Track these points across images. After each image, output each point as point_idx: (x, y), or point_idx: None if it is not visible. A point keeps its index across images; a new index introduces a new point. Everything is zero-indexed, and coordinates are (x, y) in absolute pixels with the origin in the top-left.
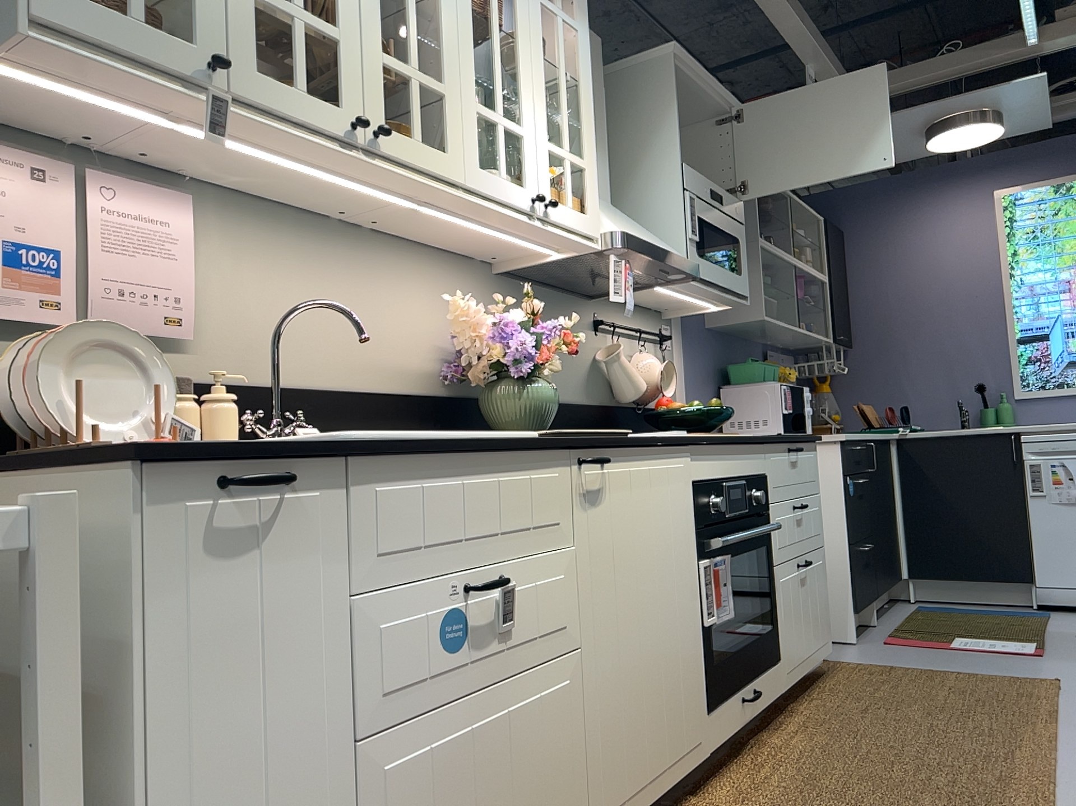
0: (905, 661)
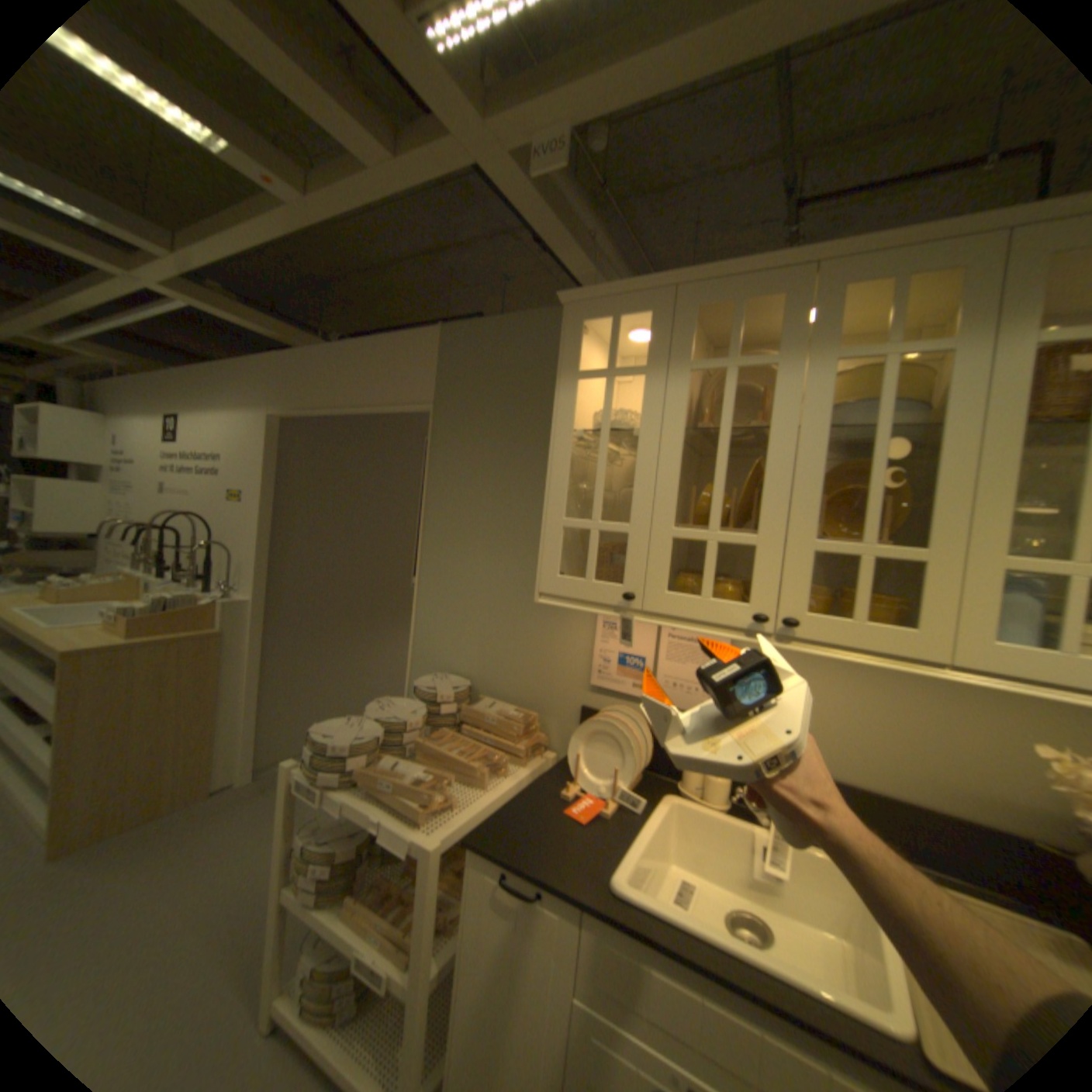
0: None
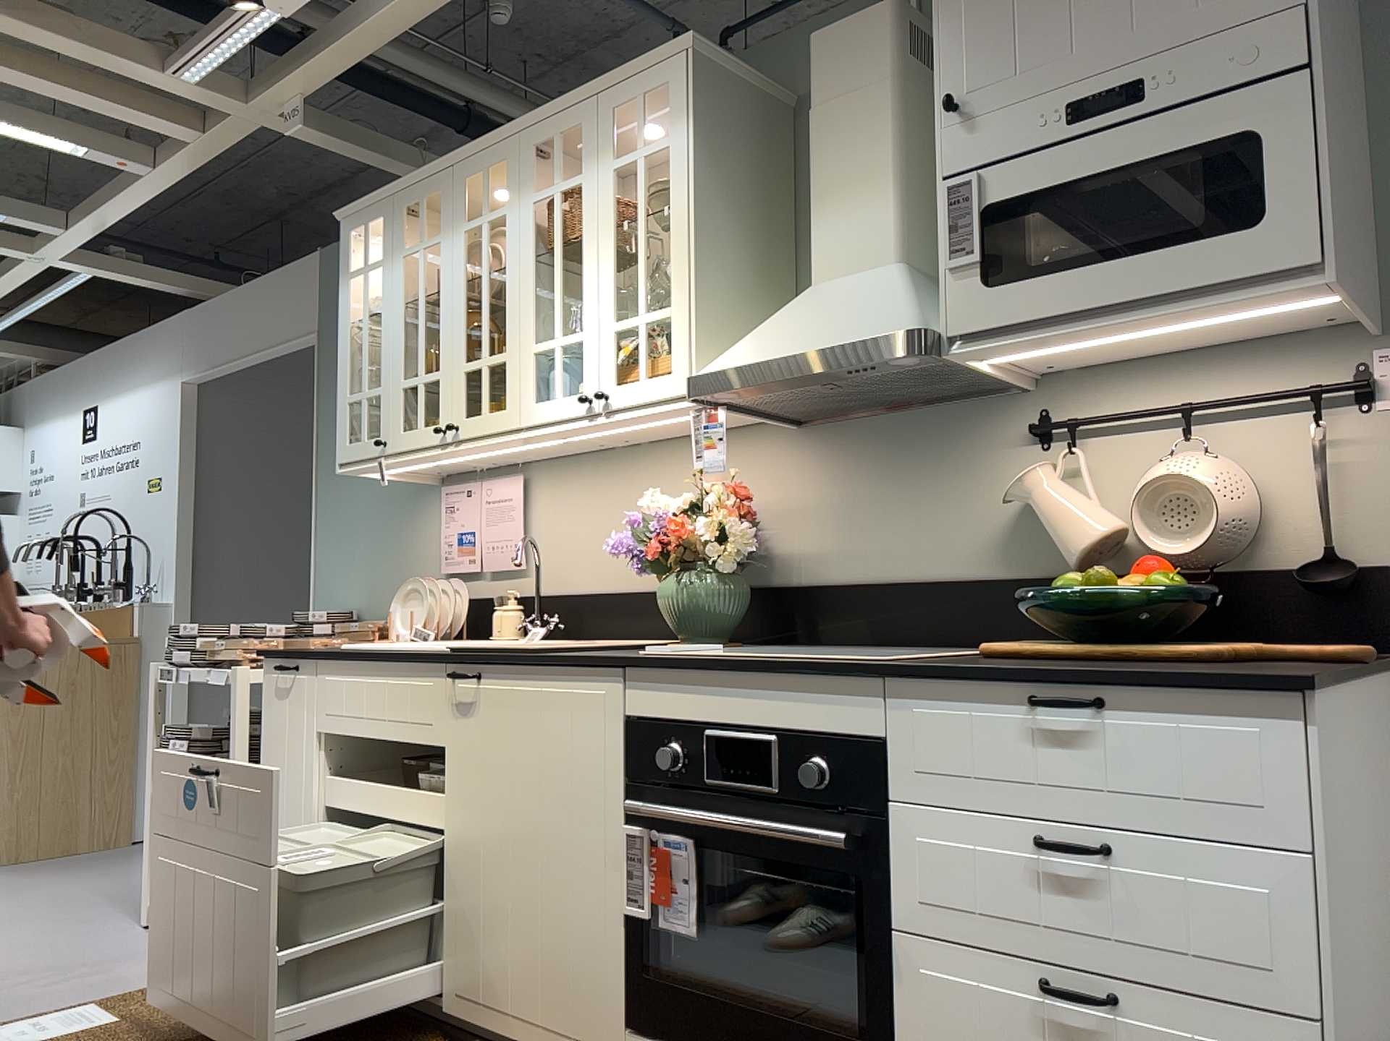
0: None
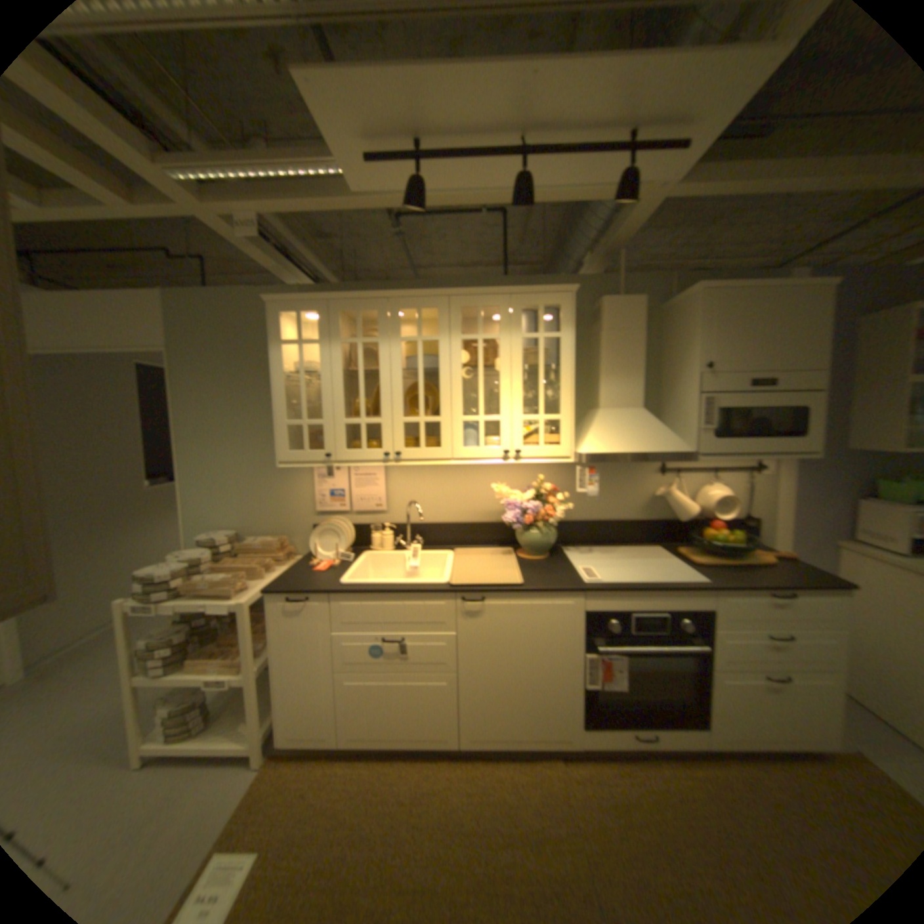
0: None
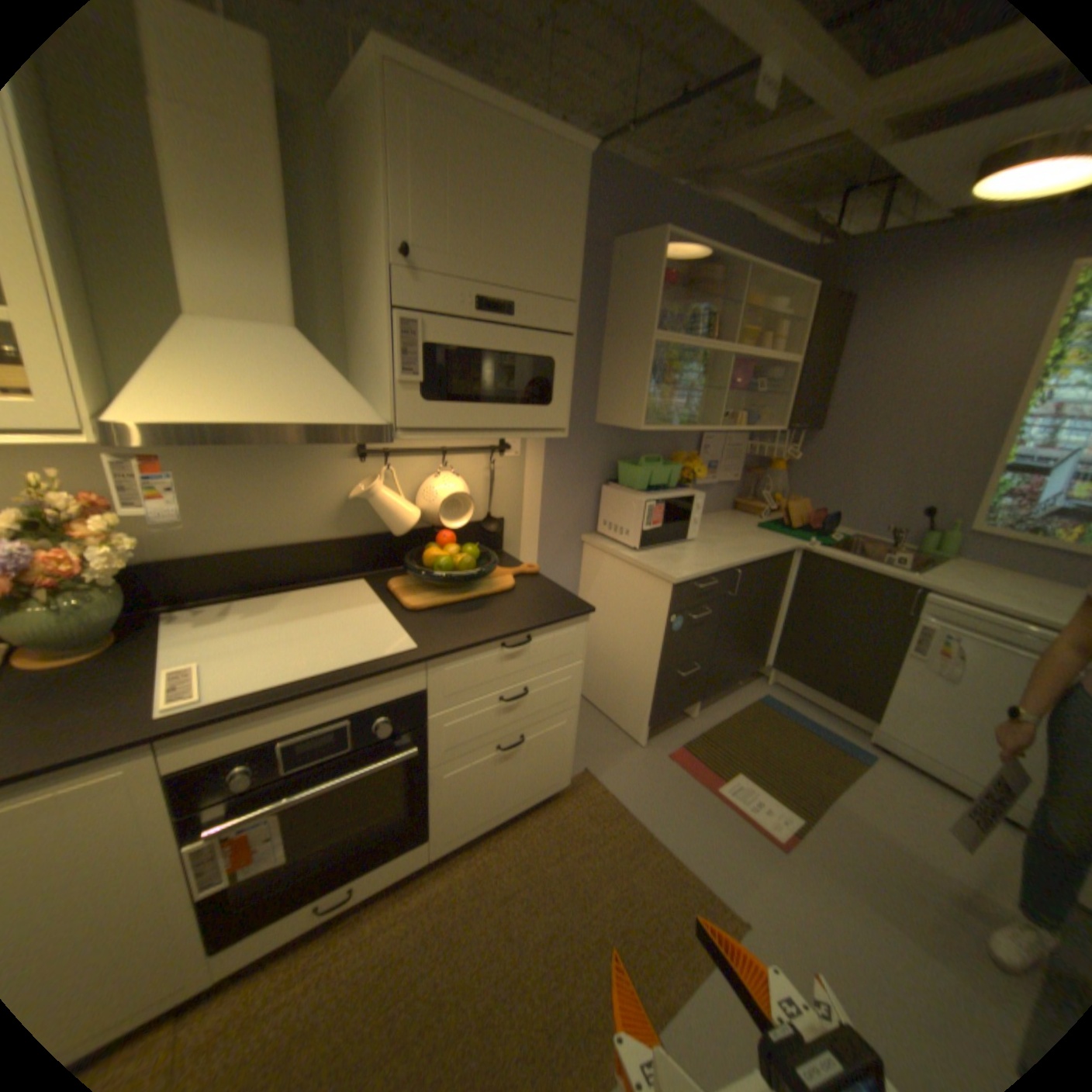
0: (648, 804)
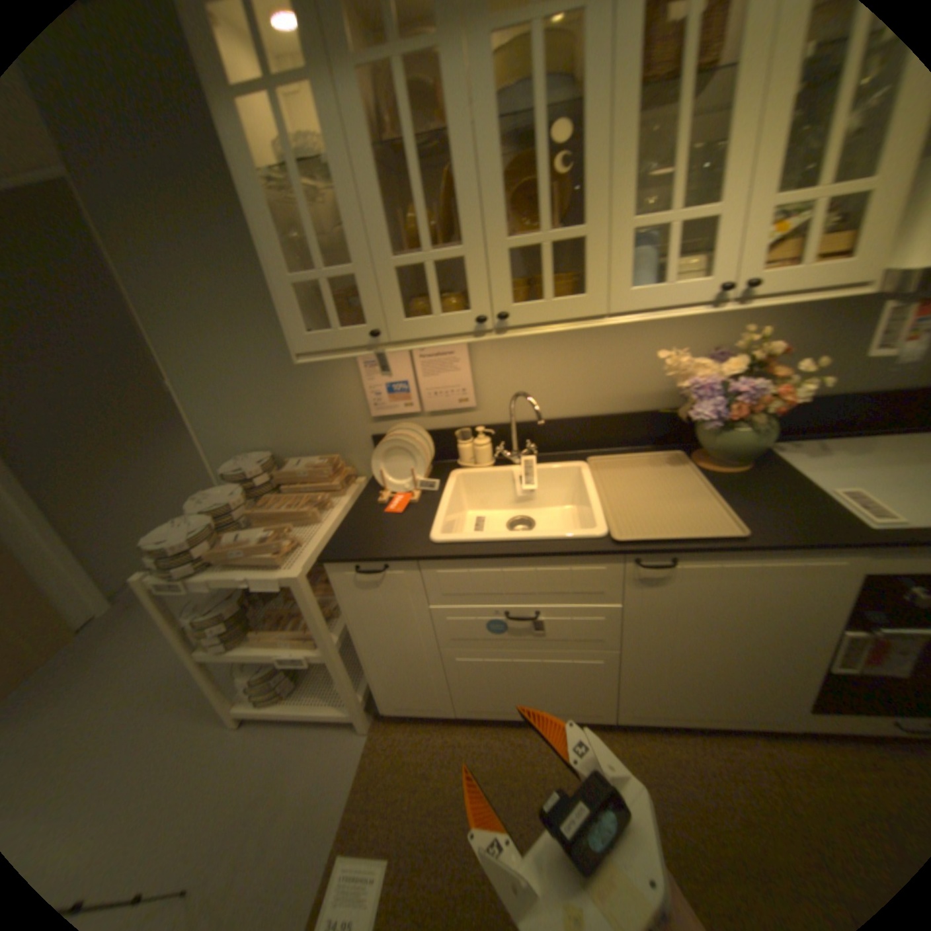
0: None
